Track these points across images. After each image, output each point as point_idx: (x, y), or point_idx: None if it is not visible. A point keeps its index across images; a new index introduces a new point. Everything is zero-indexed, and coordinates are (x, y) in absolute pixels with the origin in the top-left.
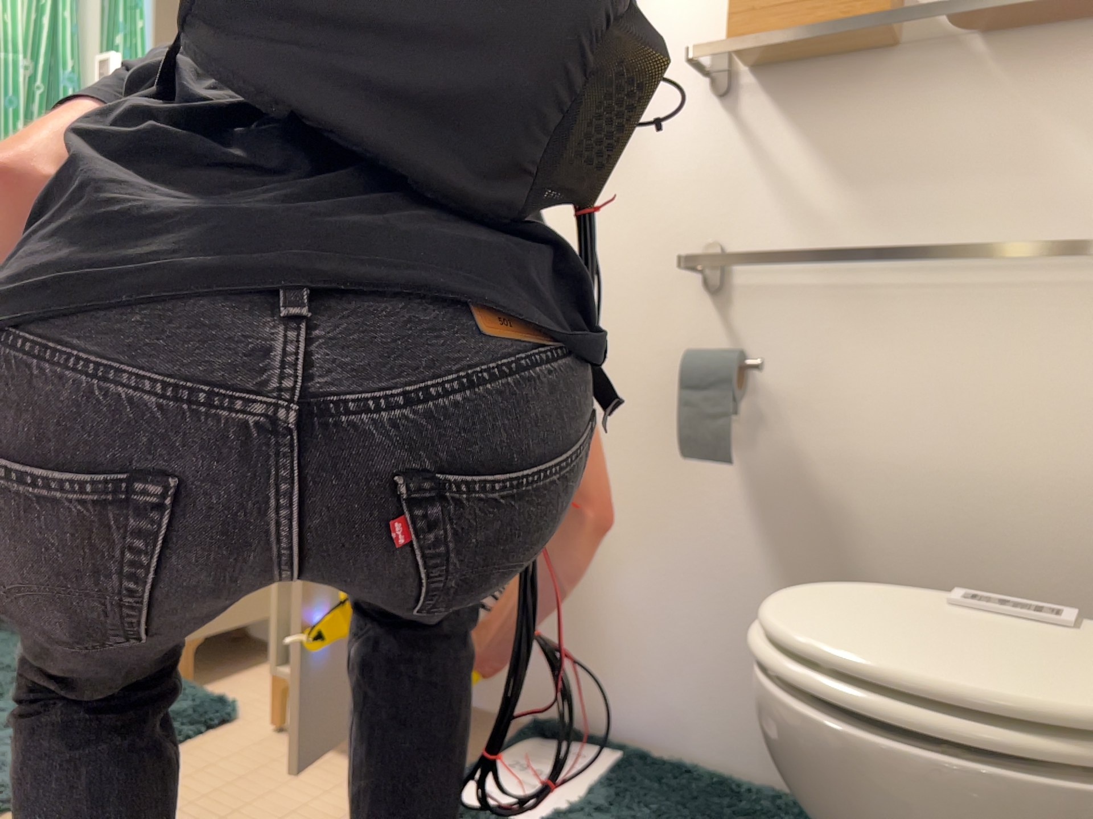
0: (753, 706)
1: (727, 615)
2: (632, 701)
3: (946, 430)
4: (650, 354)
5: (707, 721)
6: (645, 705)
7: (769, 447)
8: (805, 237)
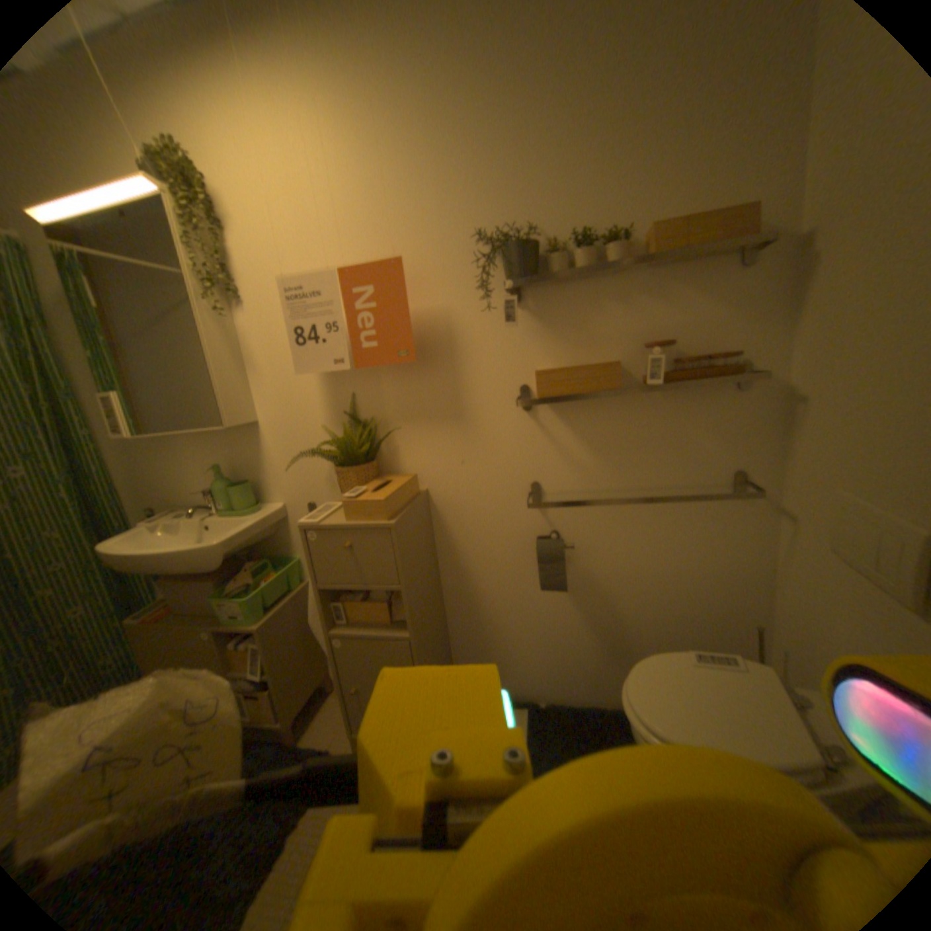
0: (584, 678)
1: (568, 644)
2: (525, 685)
3: (660, 558)
4: (510, 534)
5: (563, 687)
6: (532, 686)
7: (579, 572)
8: (585, 477)
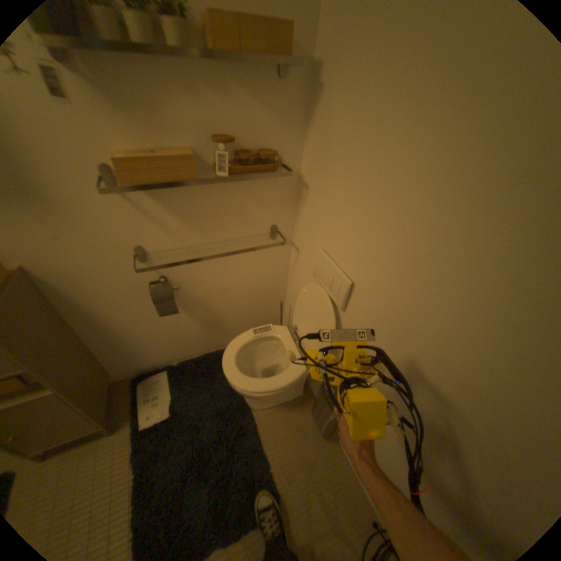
0: (196, 344)
1: (184, 333)
2: (161, 359)
3: (232, 278)
4: (126, 285)
5: (185, 352)
6: (166, 358)
7: (184, 296)
8: (178, 239)
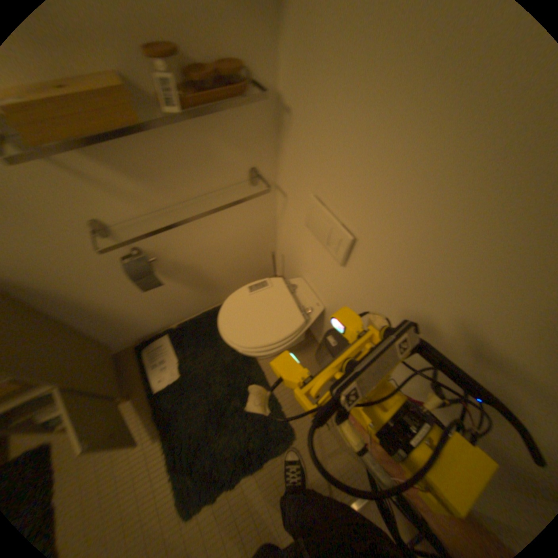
0: (189, 306)
1: (173, 299)
2: (156, 326)
3: (212, 237)
4: (90, 266)
5: (179, 315)
6: (161, 324)
7: (162, 265)
8: (135, 204)
